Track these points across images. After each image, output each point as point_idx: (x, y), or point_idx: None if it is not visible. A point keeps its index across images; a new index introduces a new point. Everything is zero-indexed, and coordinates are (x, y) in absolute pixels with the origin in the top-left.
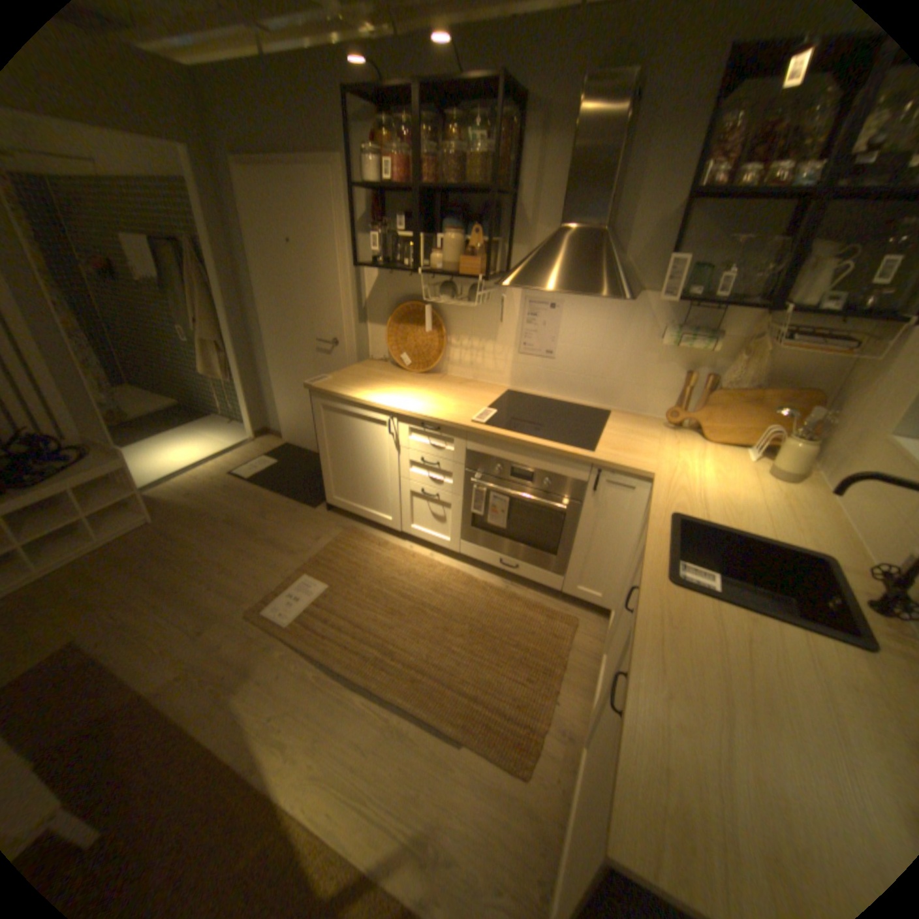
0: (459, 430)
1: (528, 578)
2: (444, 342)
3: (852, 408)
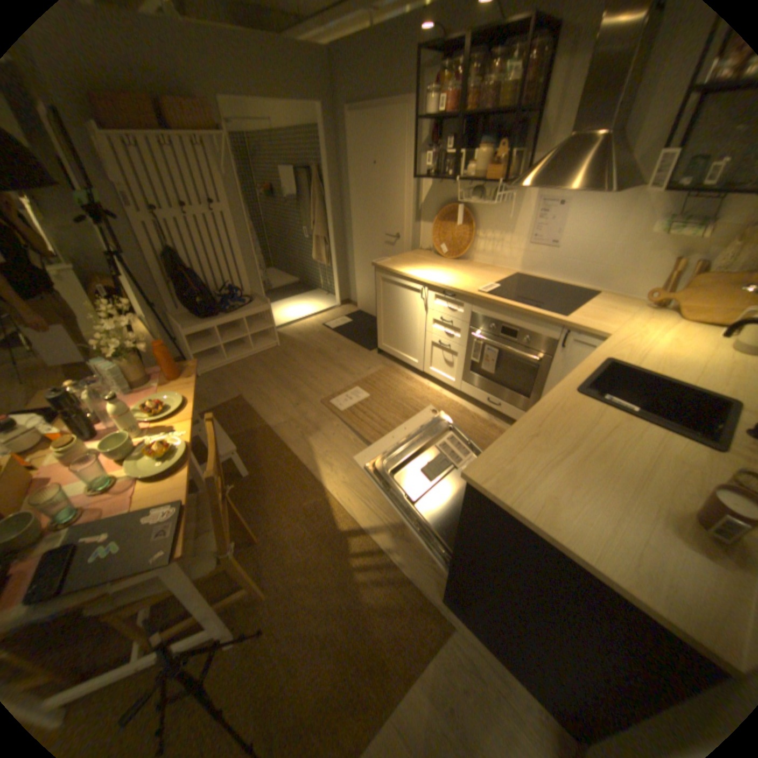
0: (468, 296)
1: (506, 414)
2: (472, 235)
3: None
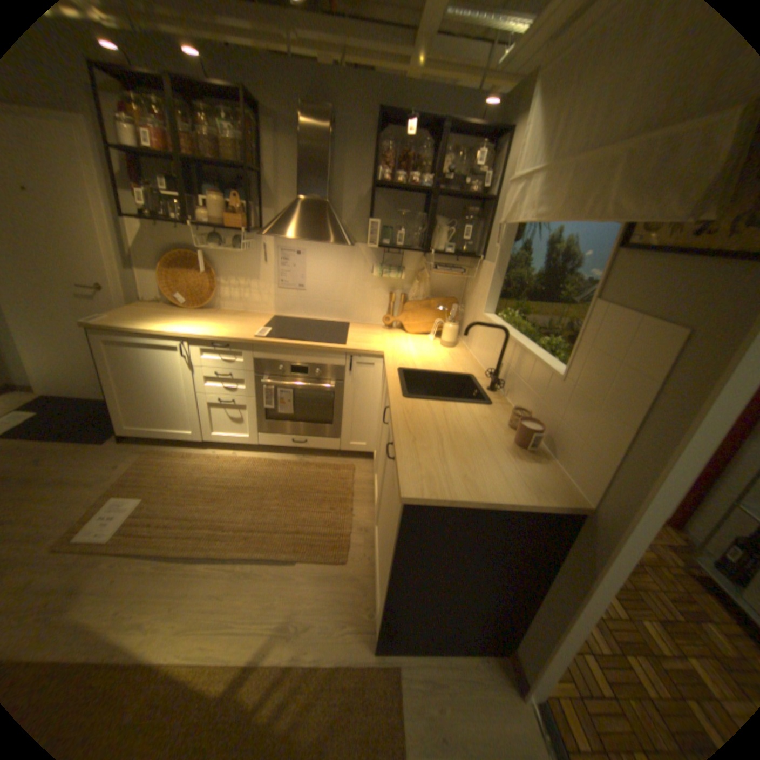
0: (246, 343)
1: (315, 447)
2: (215, 282)
3: (468, 306)
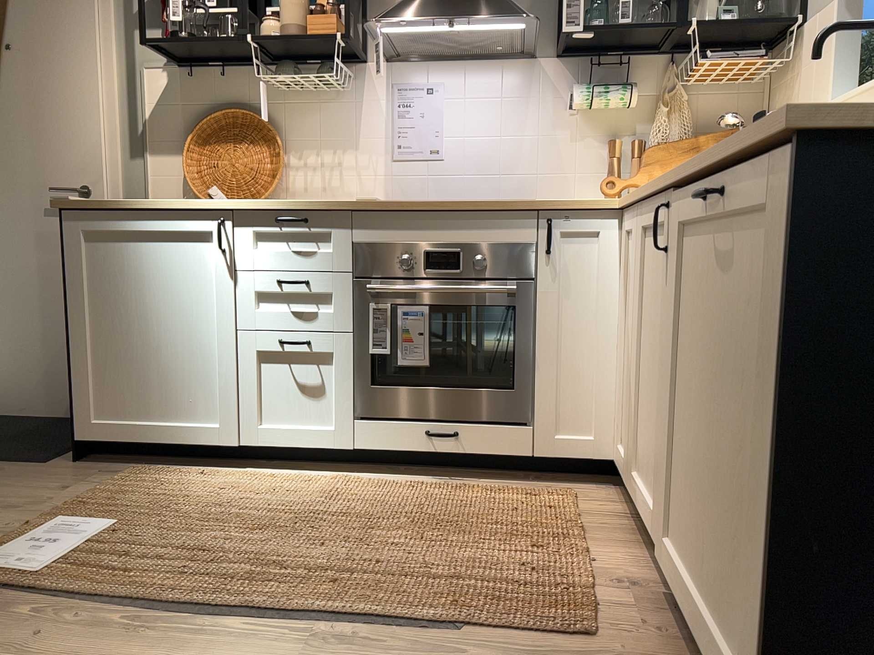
0: (340, 211)
1: (479, 453)
2: (280, 158)
3: None
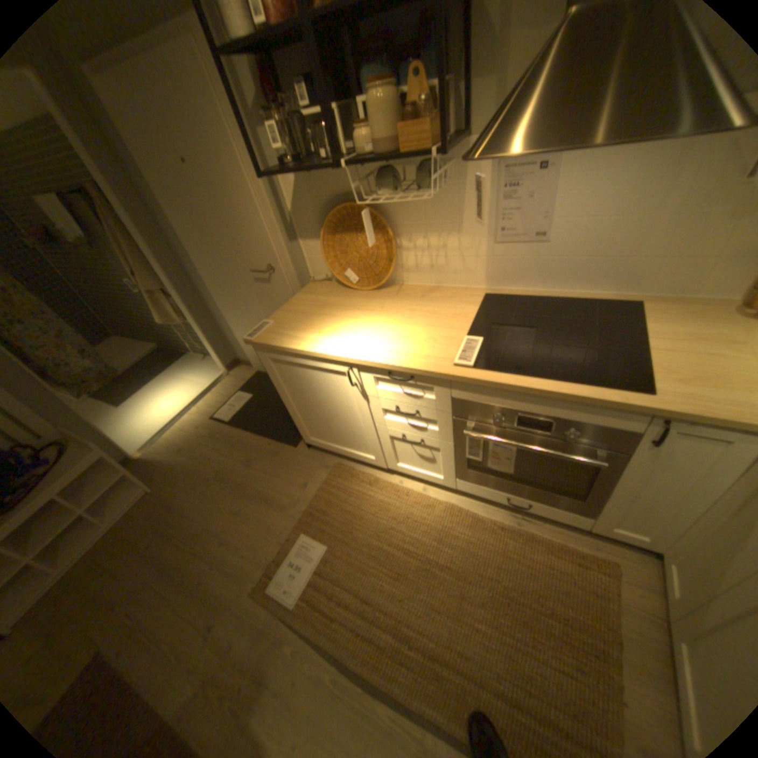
0: (440, 377)
1: (544, 515)
2: (394, 248)
3: None
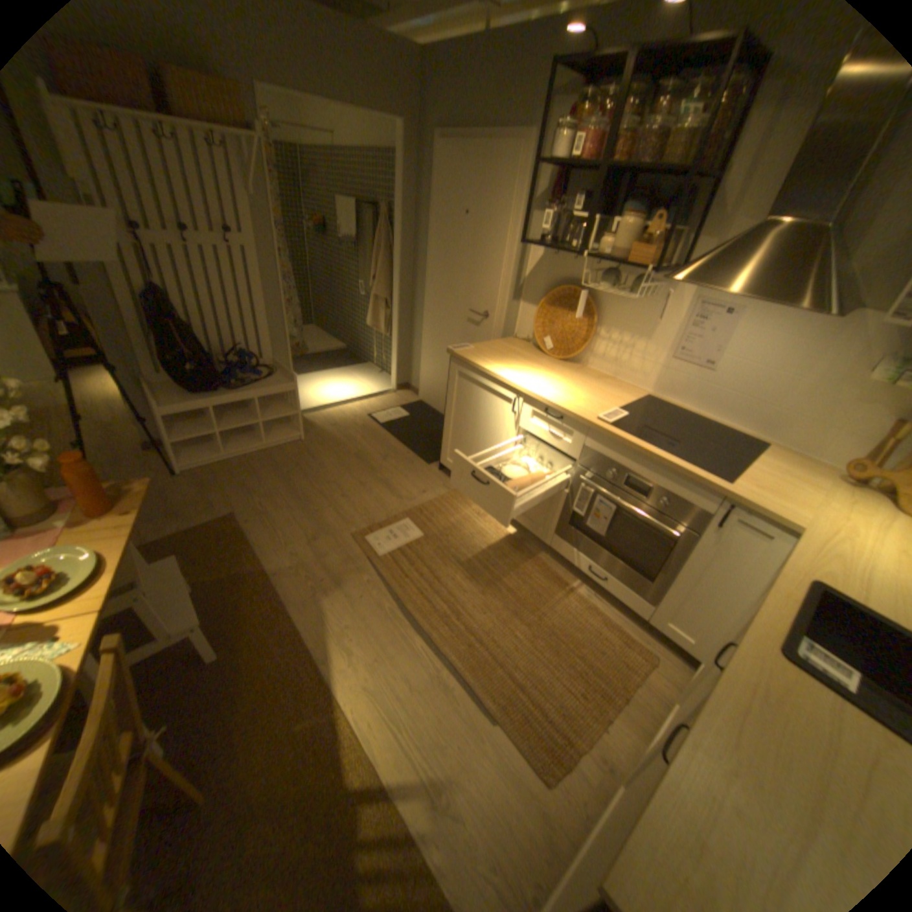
0: (583, 423)
1: (615, 595)
2: (592, 332)
3: None
